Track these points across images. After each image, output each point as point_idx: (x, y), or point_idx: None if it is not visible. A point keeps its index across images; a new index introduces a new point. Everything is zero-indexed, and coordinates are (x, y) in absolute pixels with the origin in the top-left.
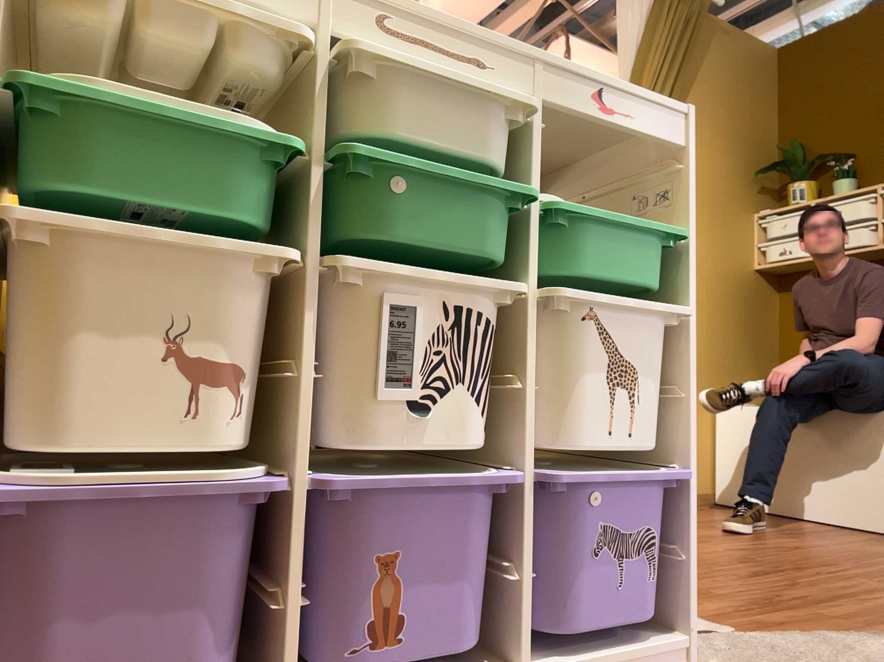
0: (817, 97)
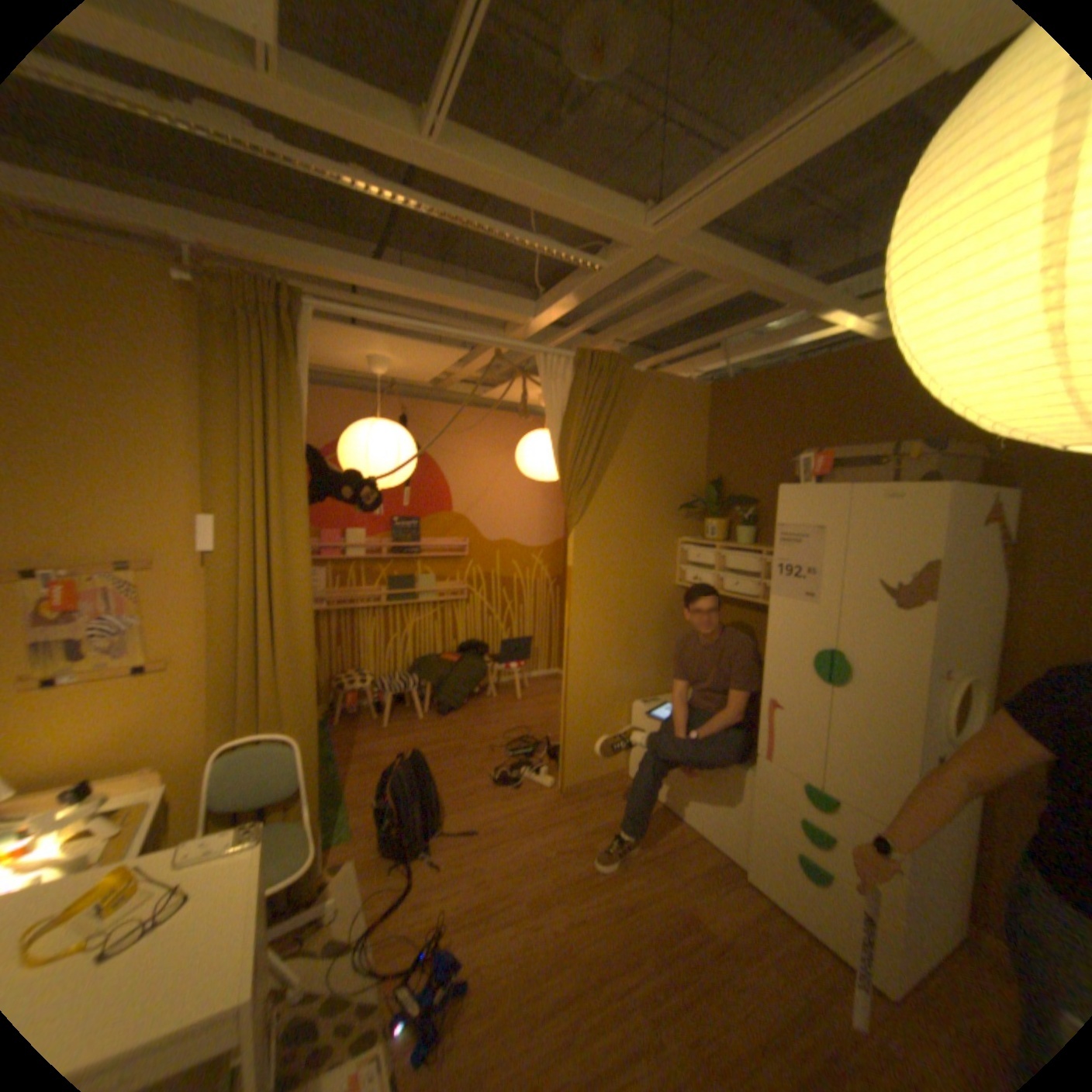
0: (743, 437)
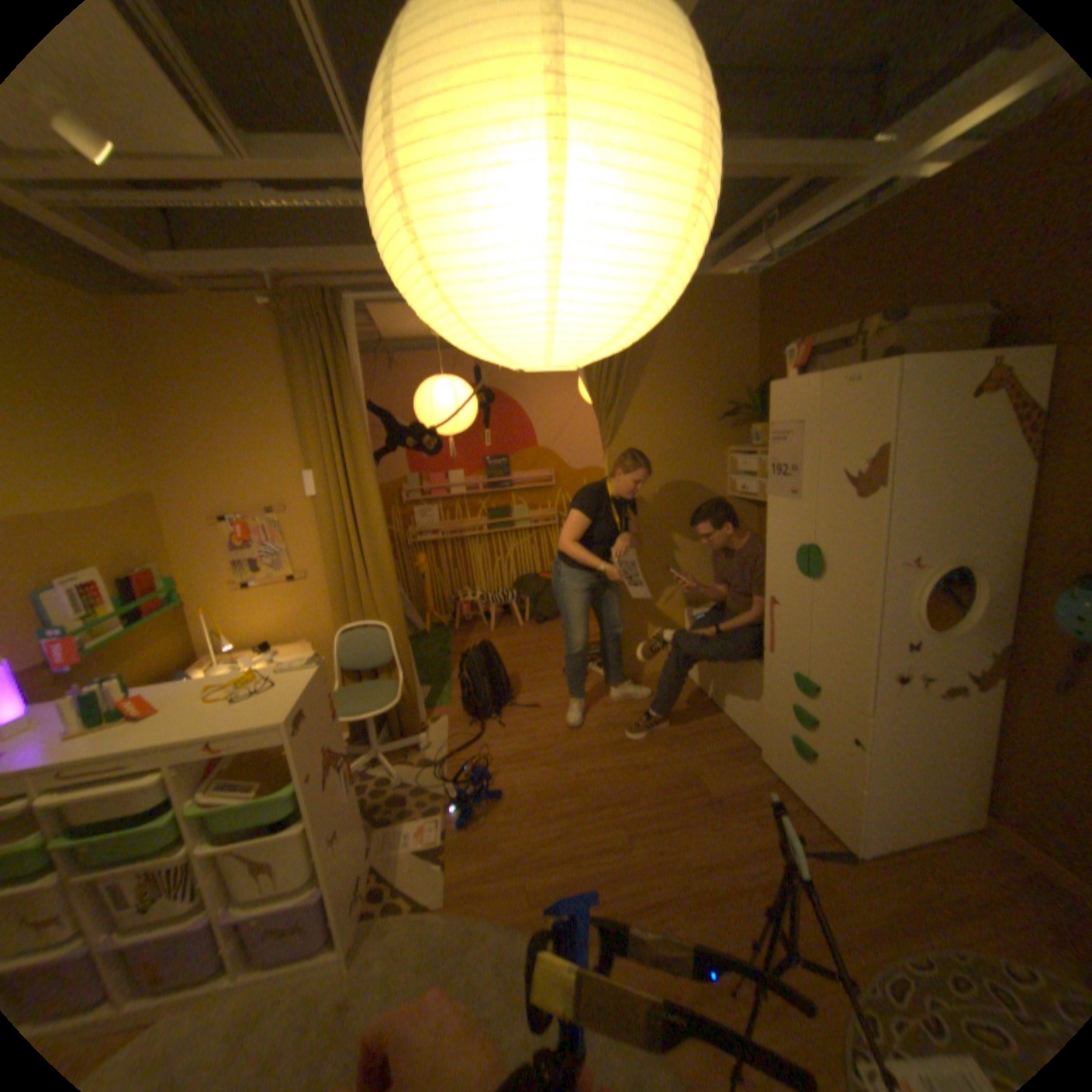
0: (789, 328)
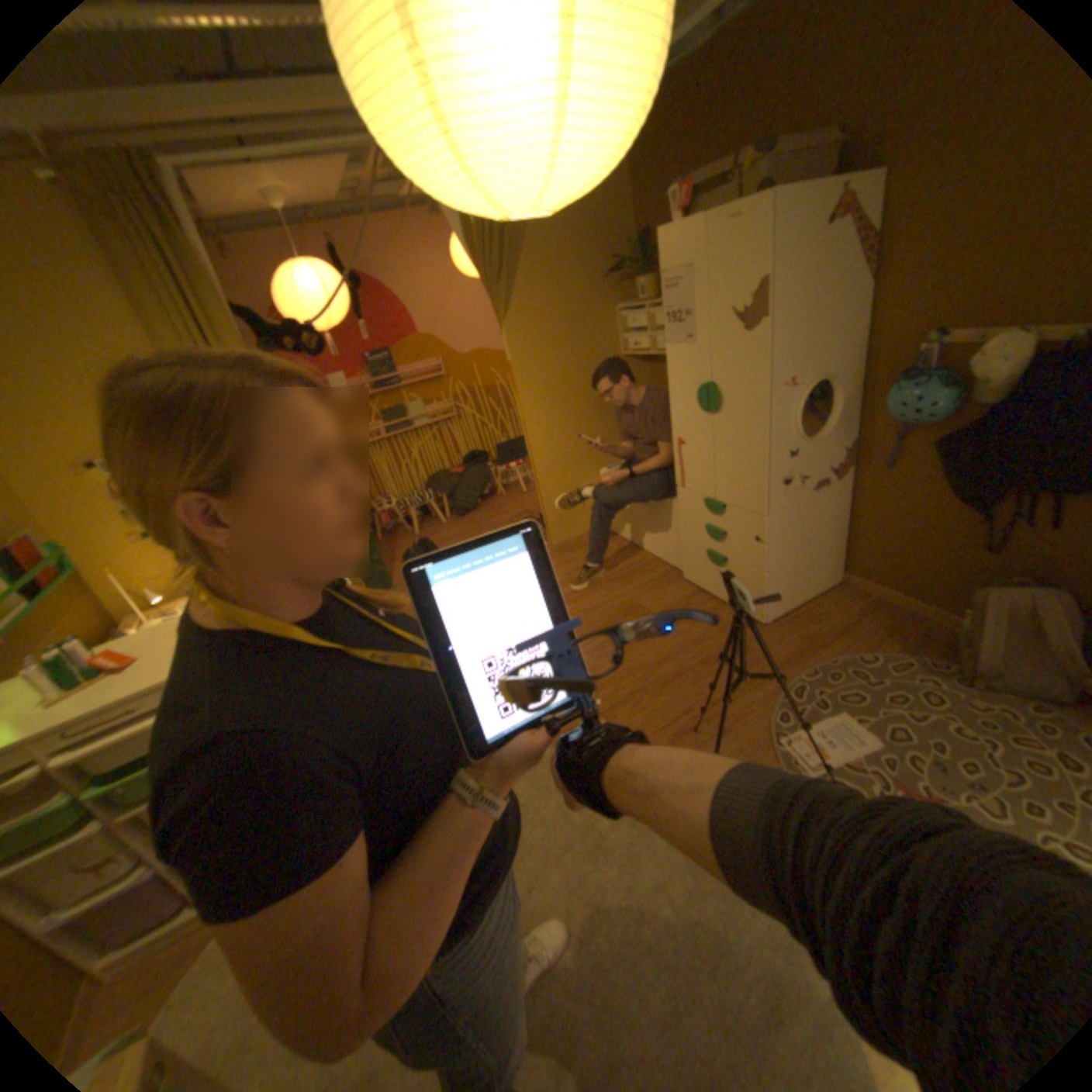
0: (659, 170)
